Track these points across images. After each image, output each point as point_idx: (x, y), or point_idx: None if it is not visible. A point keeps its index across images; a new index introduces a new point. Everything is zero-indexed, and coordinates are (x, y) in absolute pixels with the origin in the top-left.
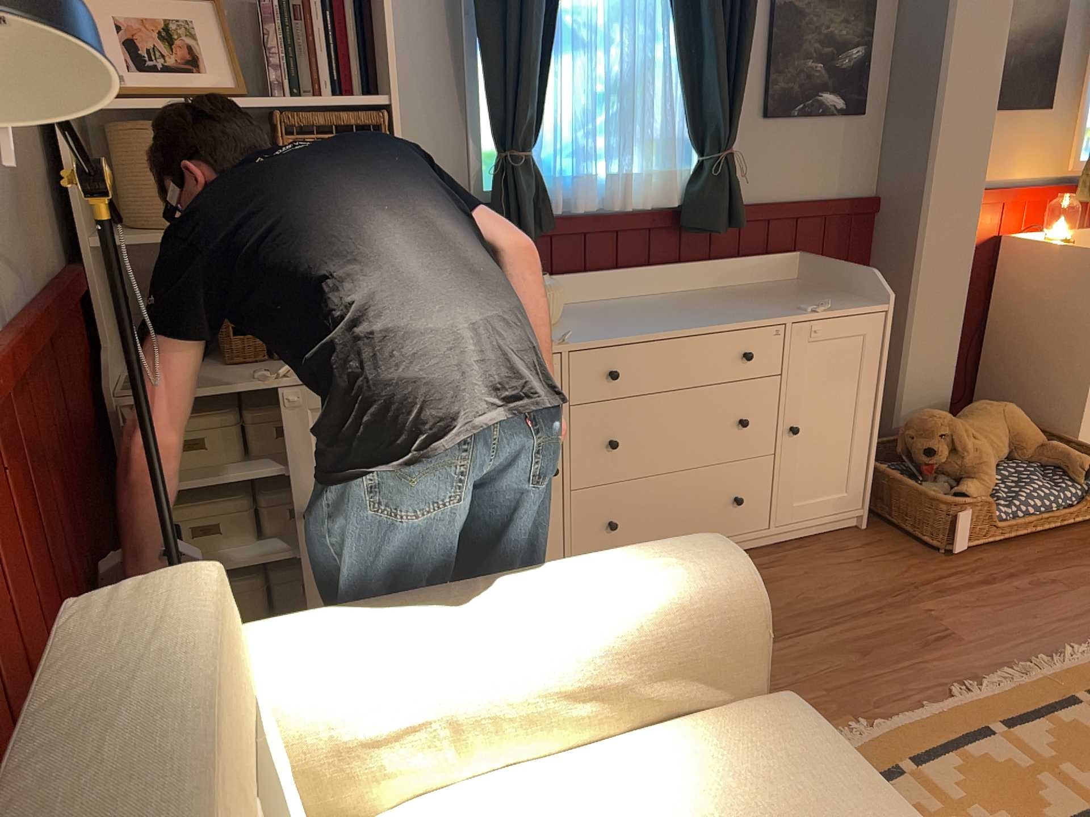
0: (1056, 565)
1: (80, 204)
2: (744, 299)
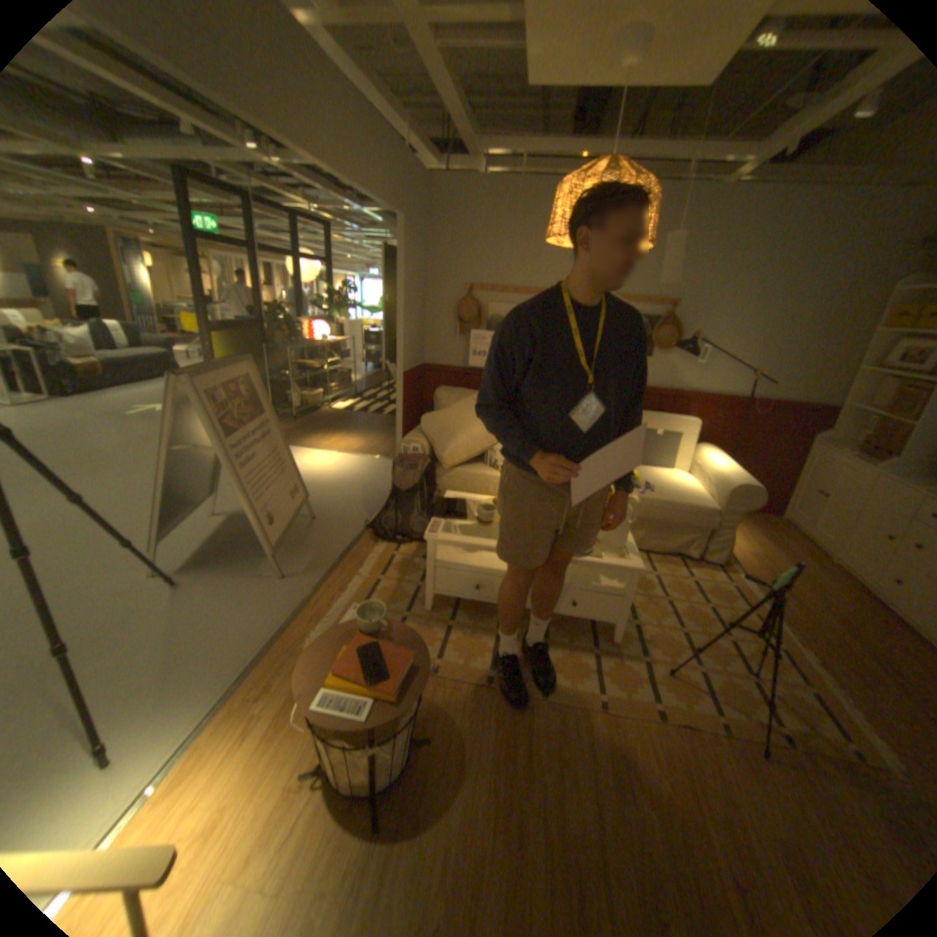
0: None
1: (852, 393)
2: None
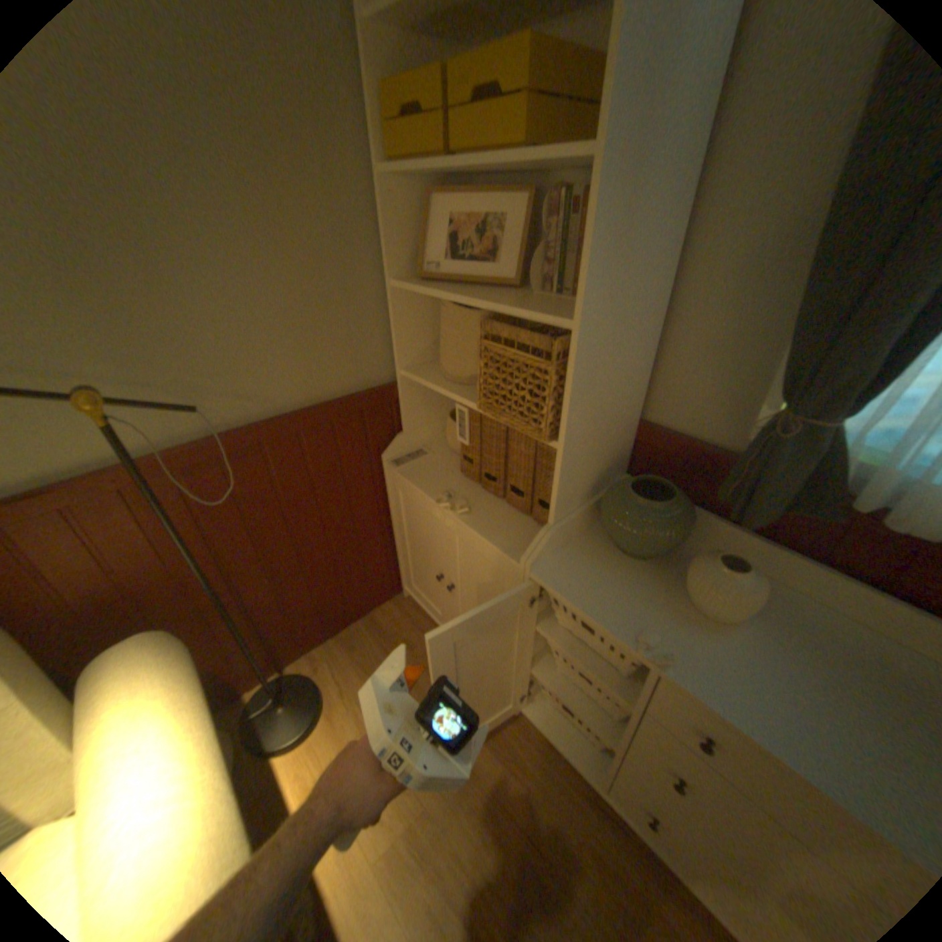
0: None
1: (402, 346)
2: None
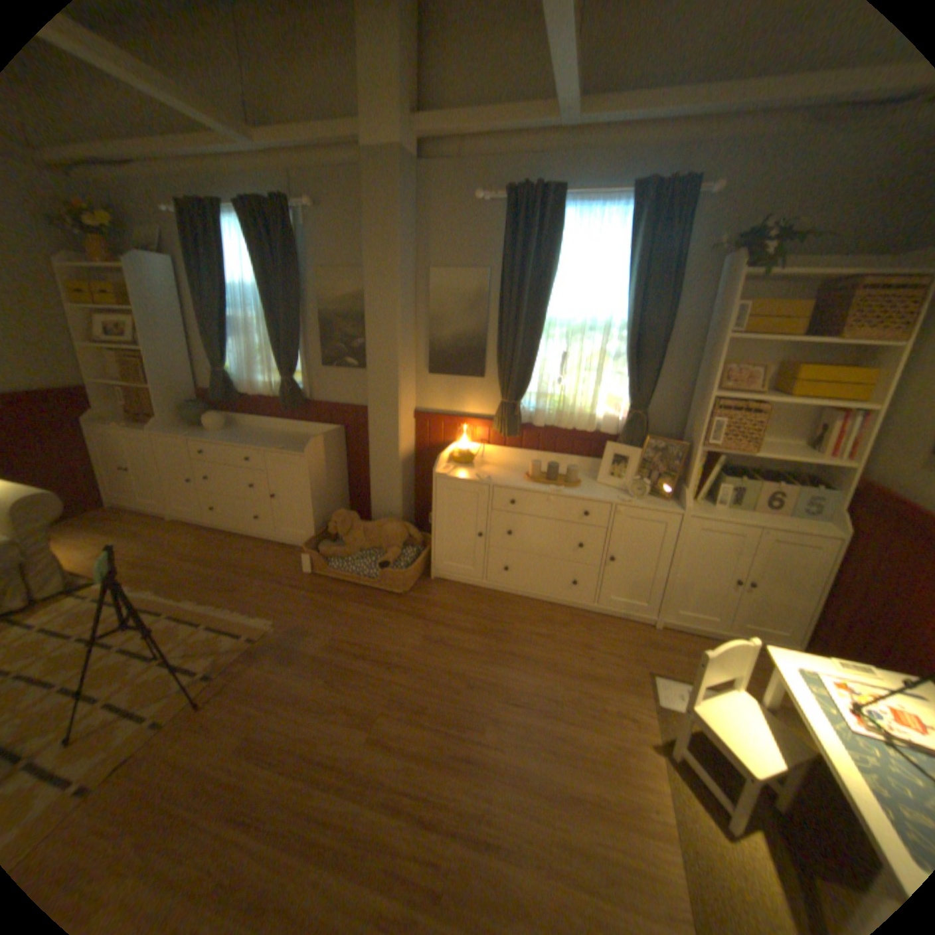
0: (328, 597)
1: (84, 372)
2: (285, 440)
